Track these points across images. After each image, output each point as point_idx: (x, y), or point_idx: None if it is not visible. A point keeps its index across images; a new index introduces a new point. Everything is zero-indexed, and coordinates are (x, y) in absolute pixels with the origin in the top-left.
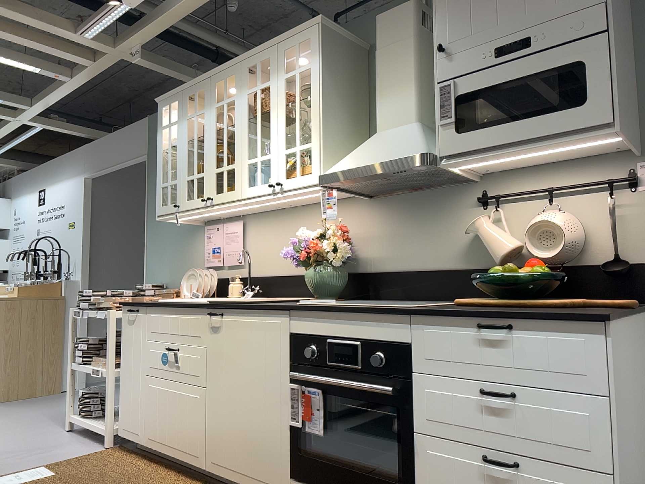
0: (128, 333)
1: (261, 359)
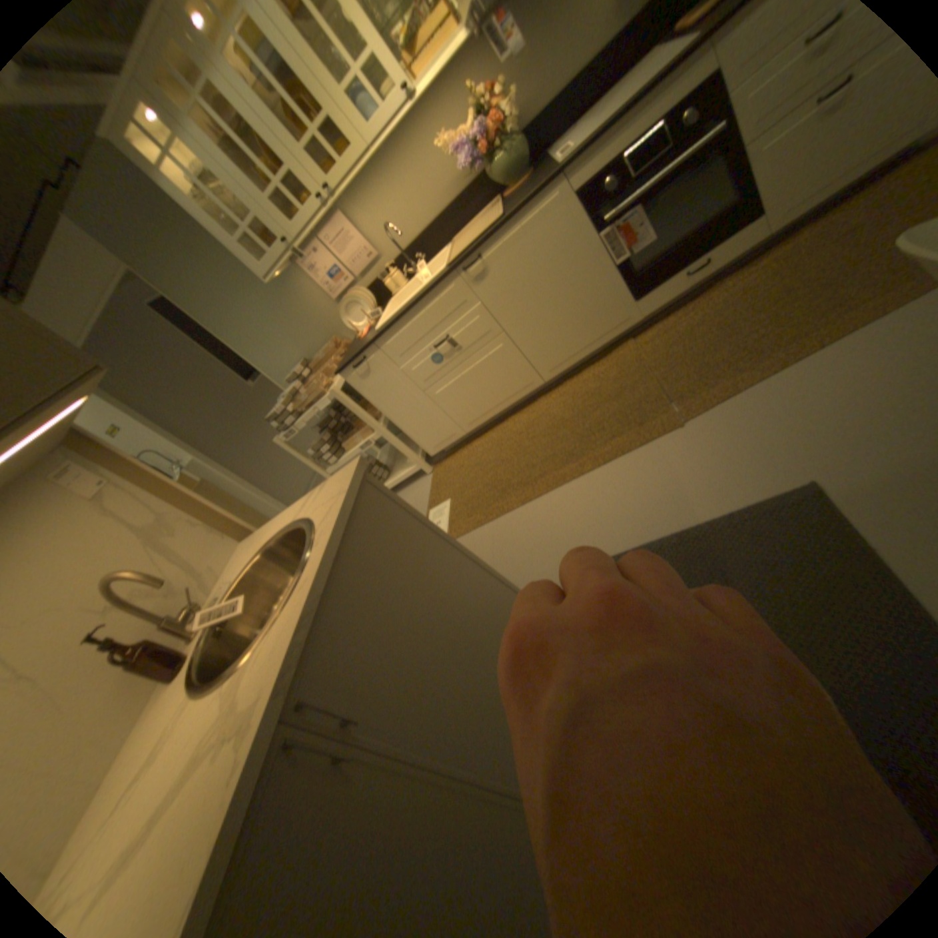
0: (372, 385)
1: (555, 245)
